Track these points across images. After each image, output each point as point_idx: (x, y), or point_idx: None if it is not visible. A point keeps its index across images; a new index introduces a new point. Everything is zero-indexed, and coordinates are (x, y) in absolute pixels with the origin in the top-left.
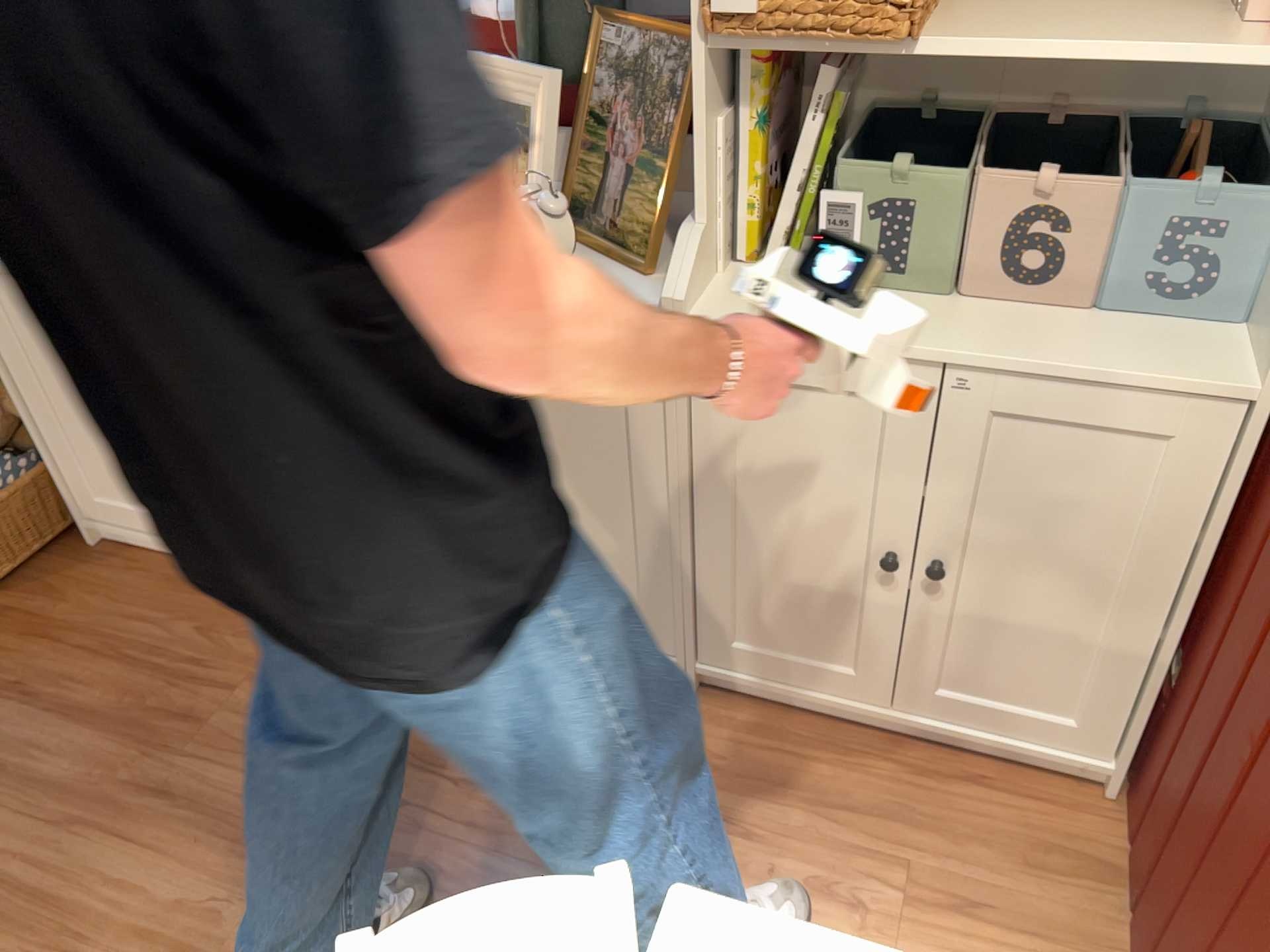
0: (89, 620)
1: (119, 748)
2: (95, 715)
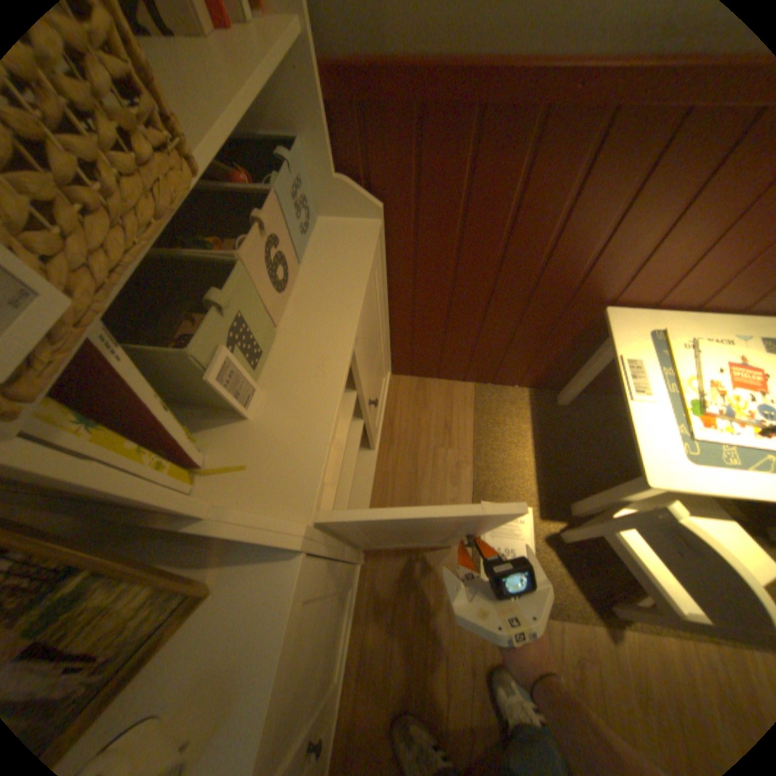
0: None
1: None
2: None
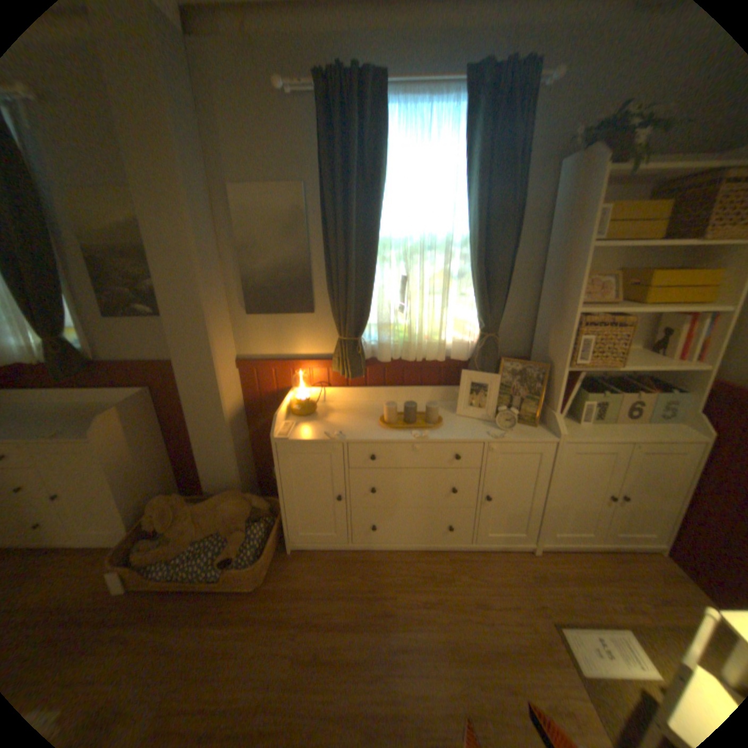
0: (310, 589)
1: (370, 642)
2: (347, 631)
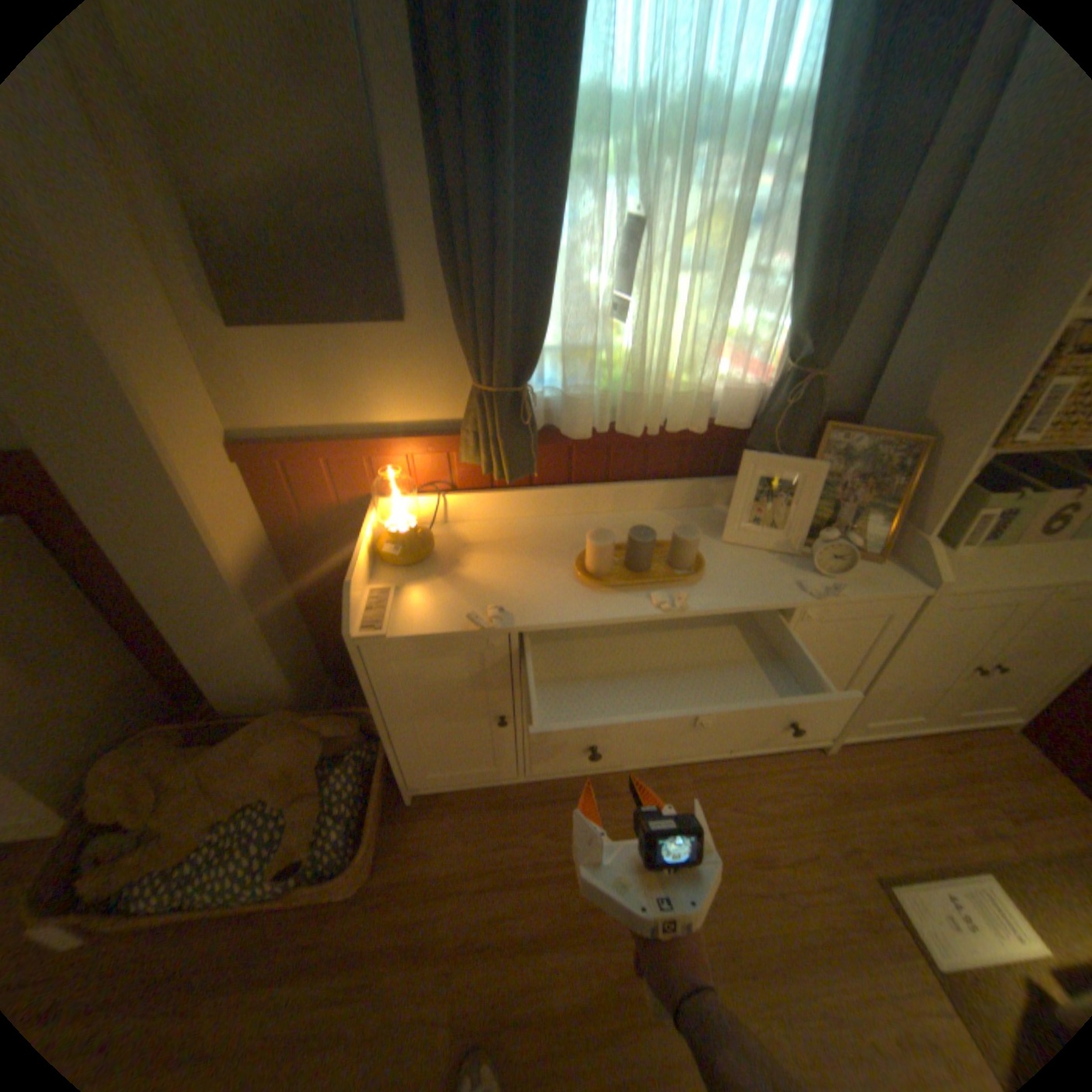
0: (460, 872)
1: (586, 965)
2: (543, 948)
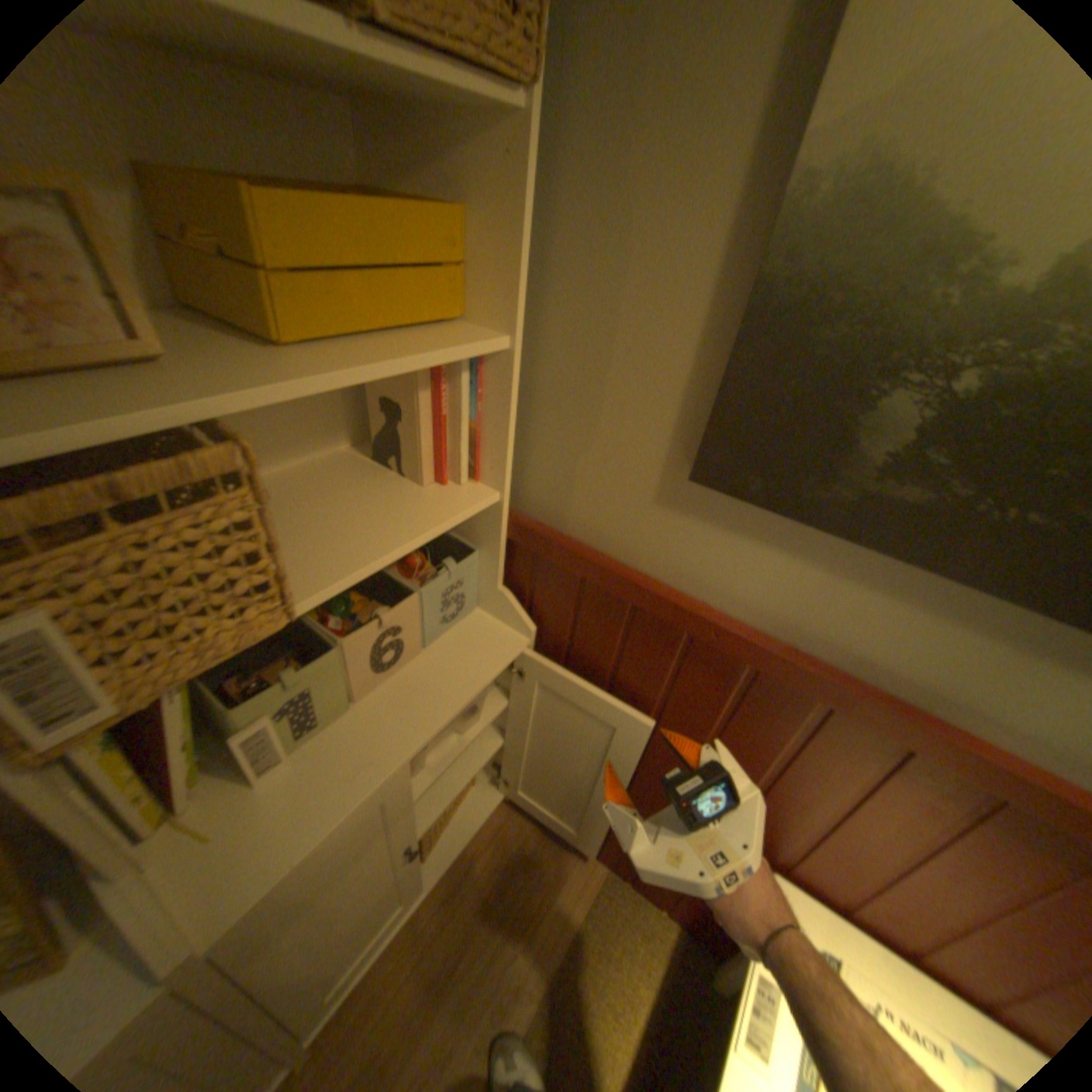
0: None
1: None
2: None
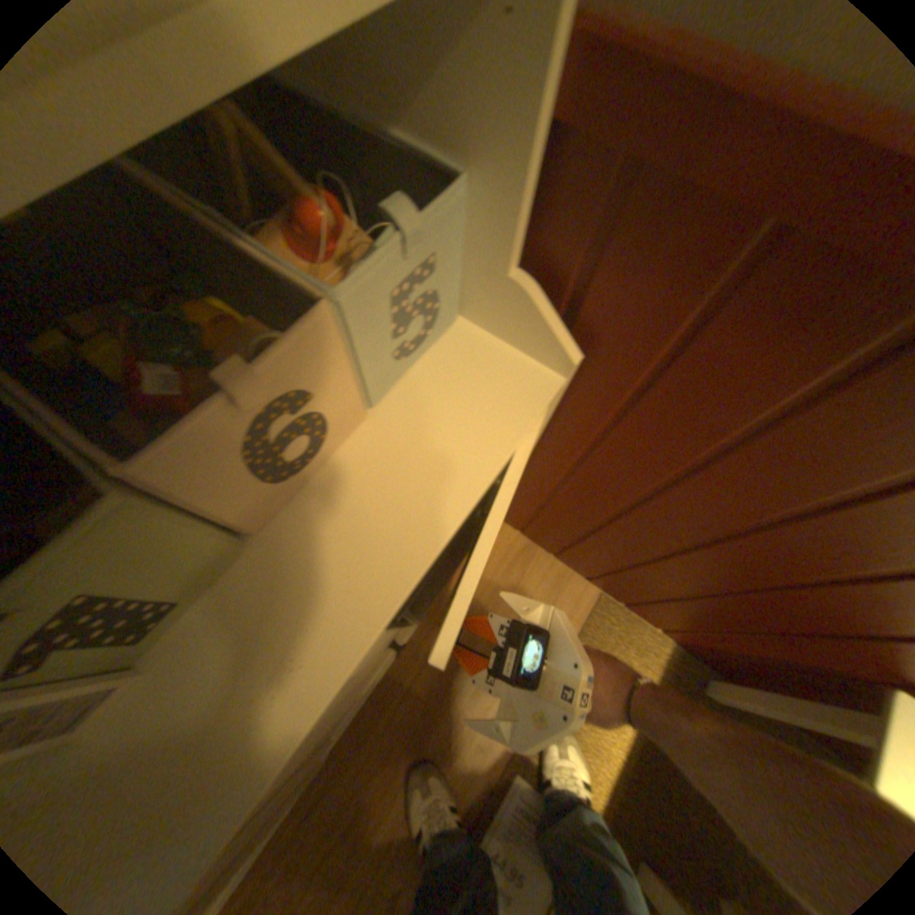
0: None
1: None
2: None
